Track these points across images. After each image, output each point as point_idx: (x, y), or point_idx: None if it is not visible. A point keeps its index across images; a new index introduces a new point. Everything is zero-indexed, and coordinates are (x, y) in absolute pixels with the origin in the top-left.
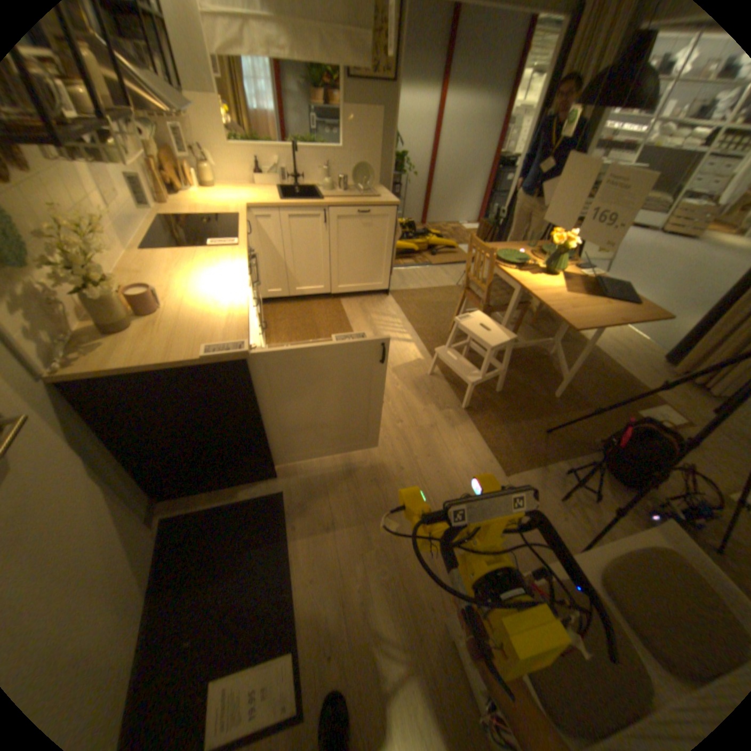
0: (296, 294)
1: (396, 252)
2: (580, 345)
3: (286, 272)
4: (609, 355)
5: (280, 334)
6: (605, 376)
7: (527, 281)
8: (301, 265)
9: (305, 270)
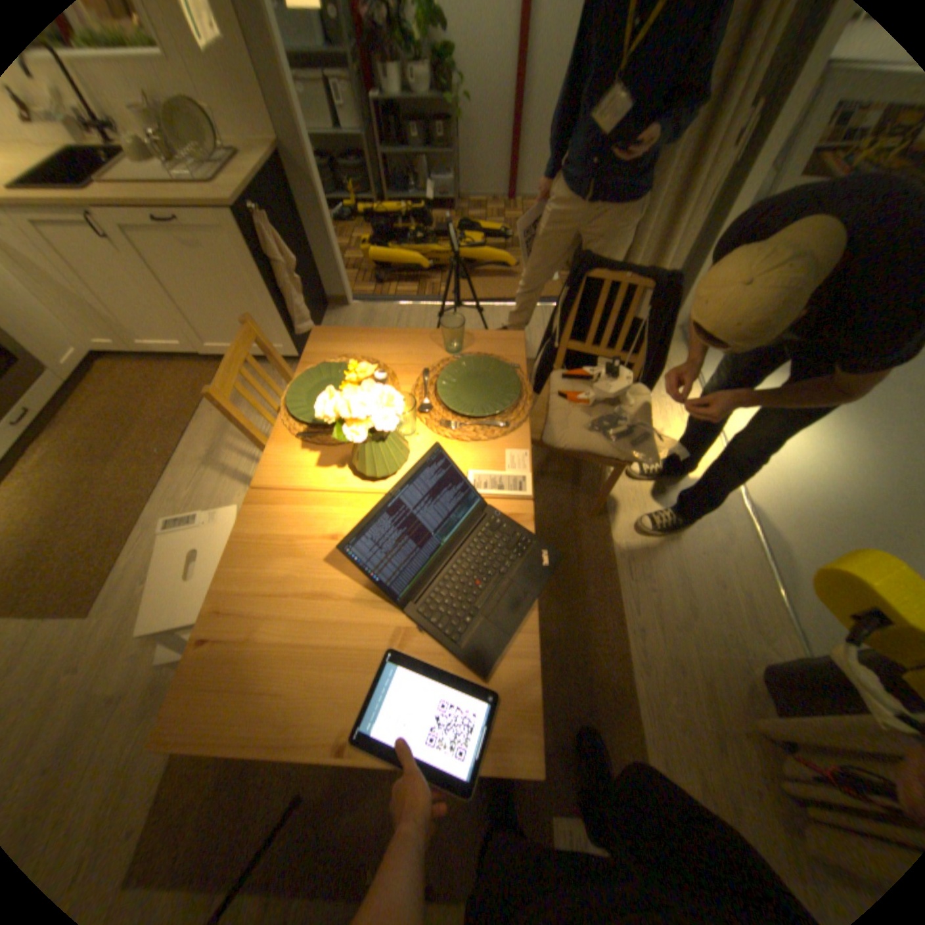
0: (140, 350)
1: (402, 264)
2: (578, 571)
3: (99, 316)
4: (625, 617)
5: (70, 426)
6: (563, 677)
7: (257, 495)
8: (117, 307)
9: (131, 315)
